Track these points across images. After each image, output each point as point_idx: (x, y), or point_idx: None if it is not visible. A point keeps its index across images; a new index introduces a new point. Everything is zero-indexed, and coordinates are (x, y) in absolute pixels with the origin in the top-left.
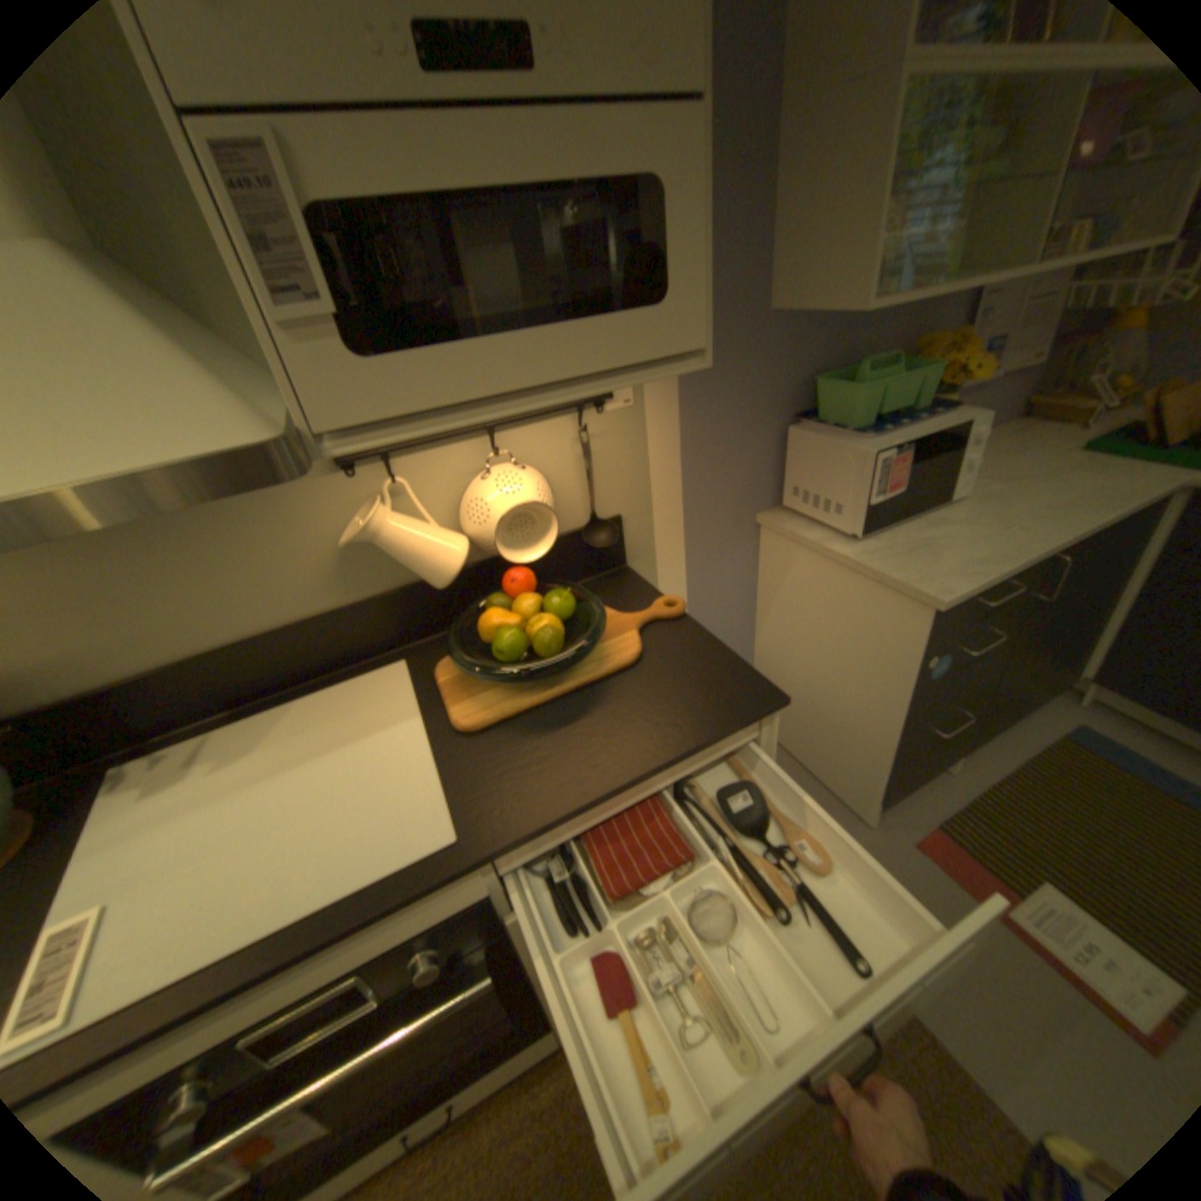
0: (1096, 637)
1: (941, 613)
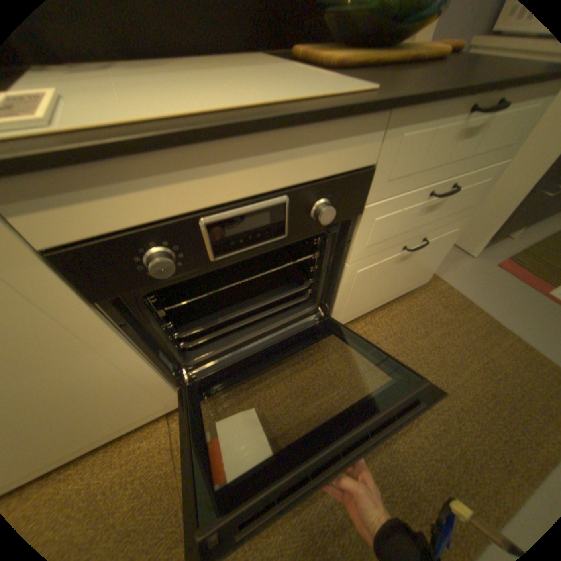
0: None
1: None
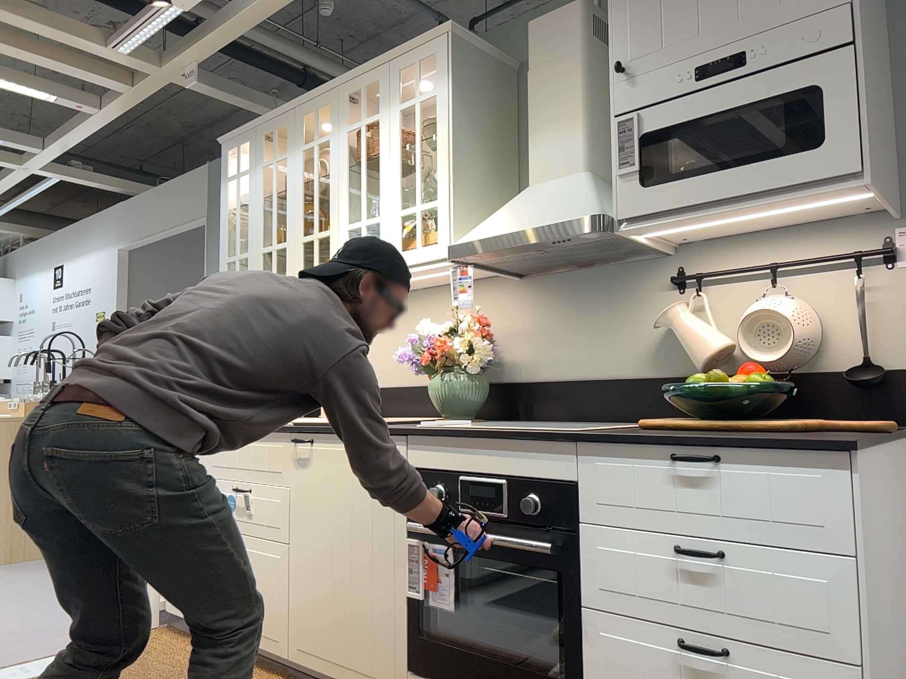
0: None
1: None
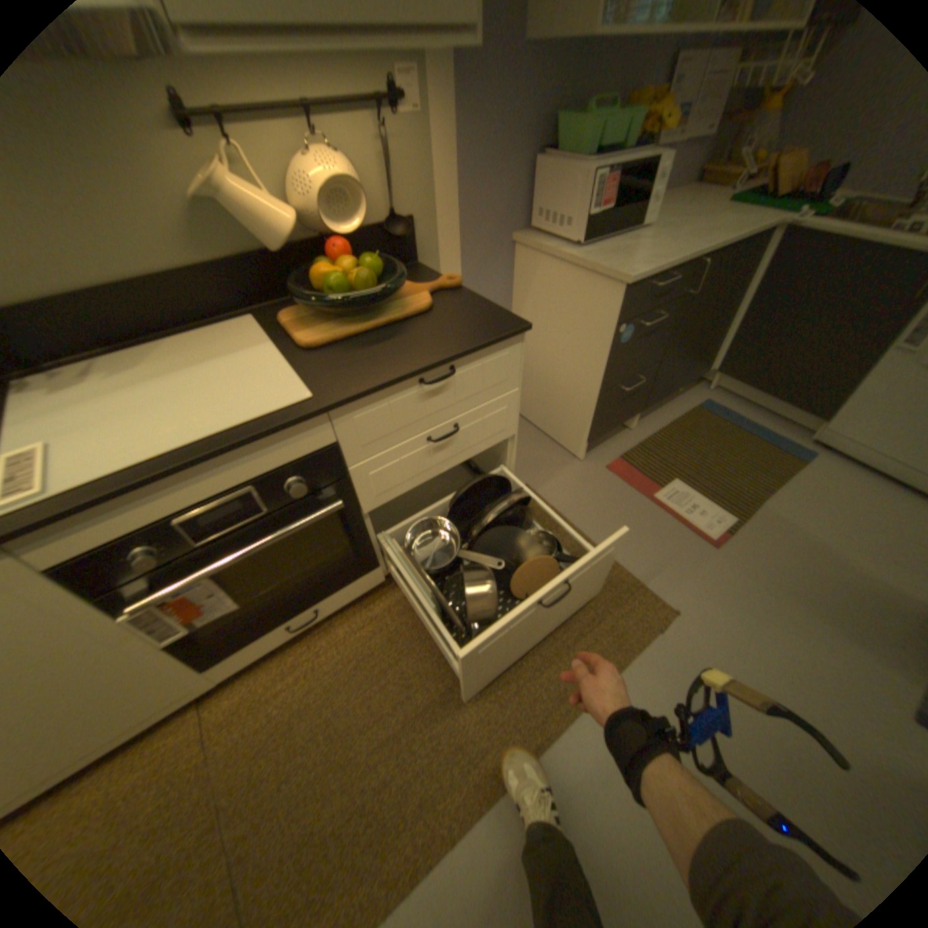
0: (722, 337)
1: (629, 288)
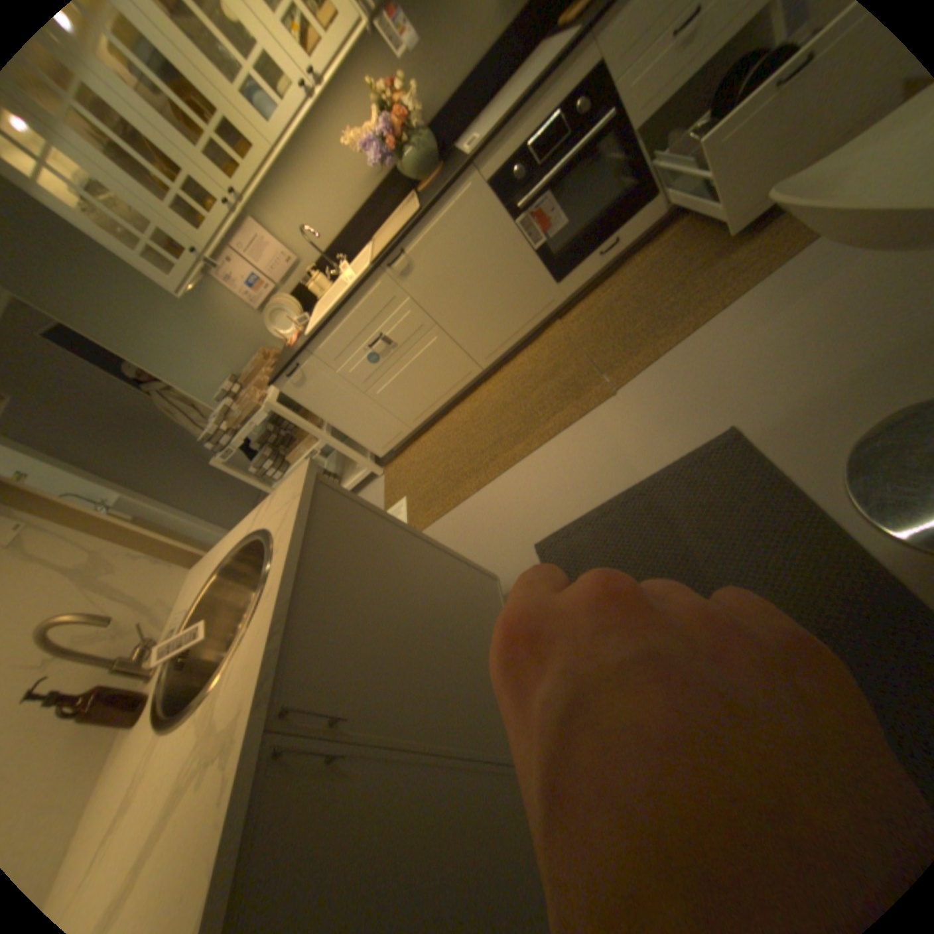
0: None
1: None
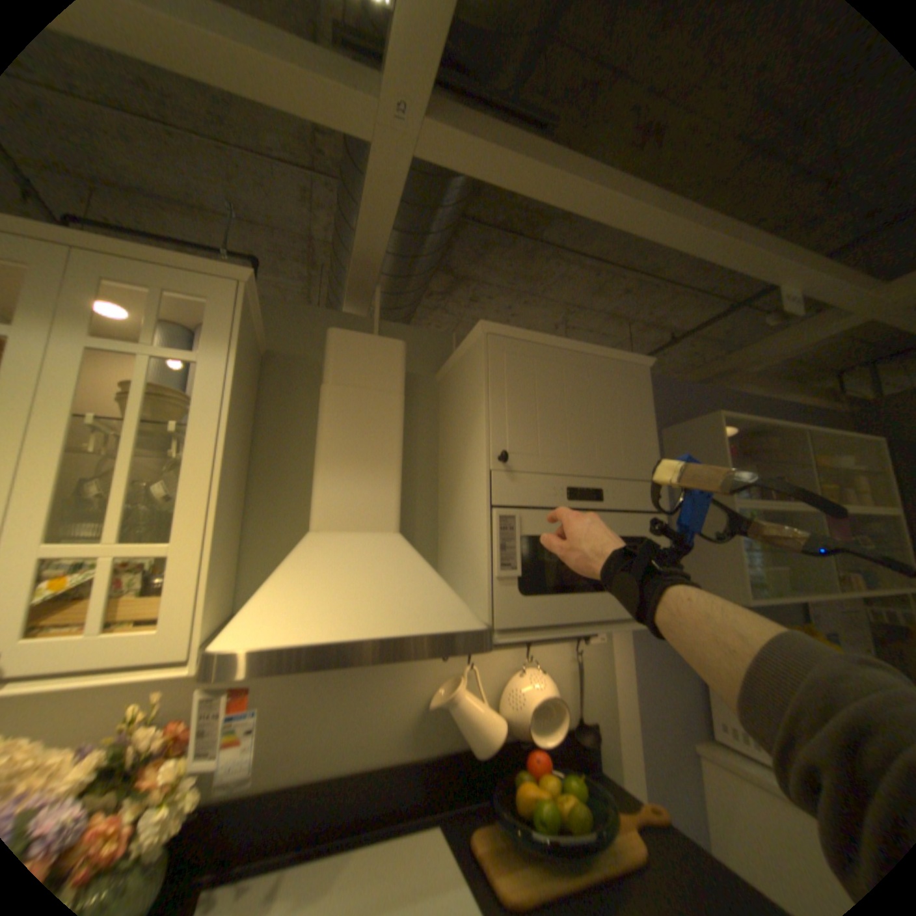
0: None
1: None
